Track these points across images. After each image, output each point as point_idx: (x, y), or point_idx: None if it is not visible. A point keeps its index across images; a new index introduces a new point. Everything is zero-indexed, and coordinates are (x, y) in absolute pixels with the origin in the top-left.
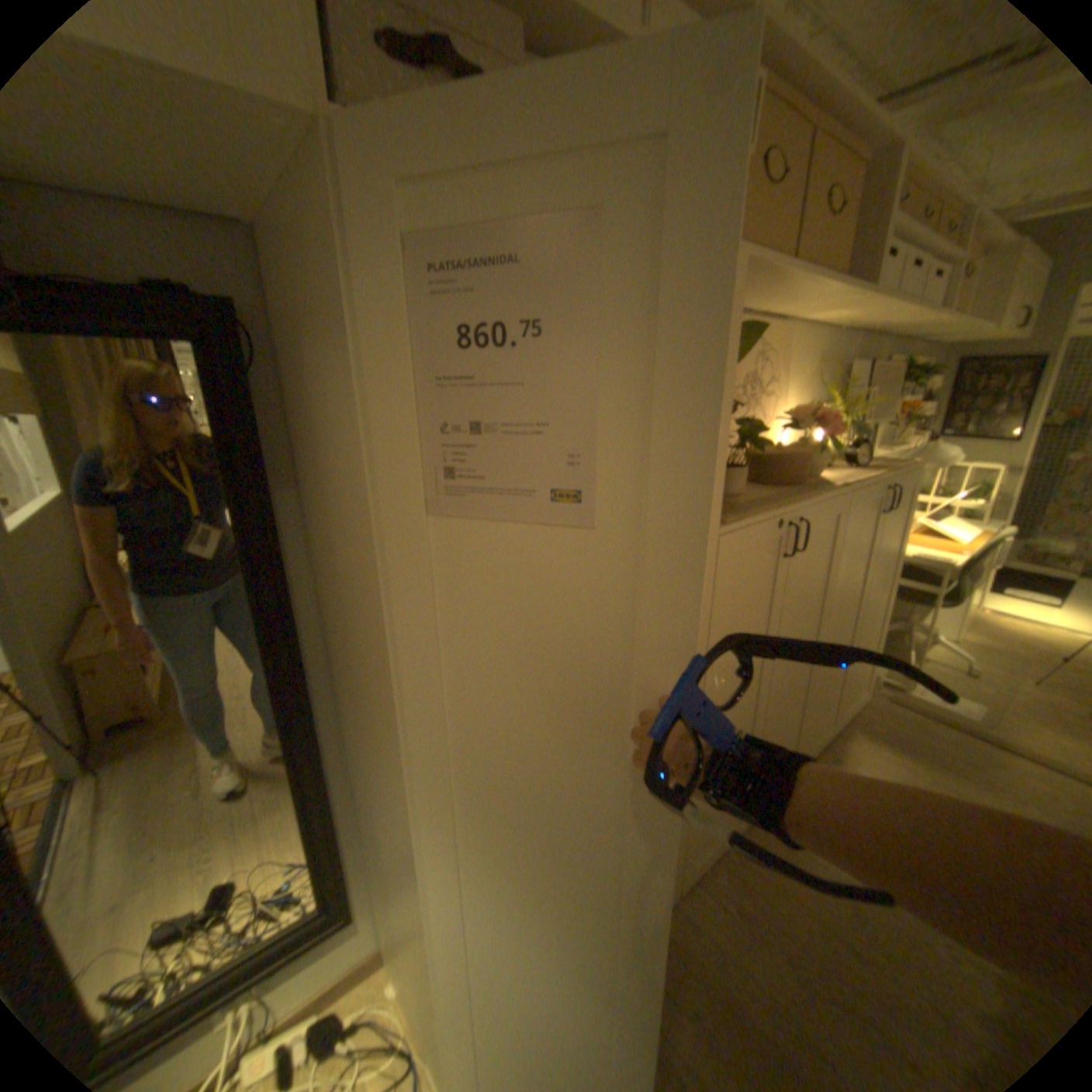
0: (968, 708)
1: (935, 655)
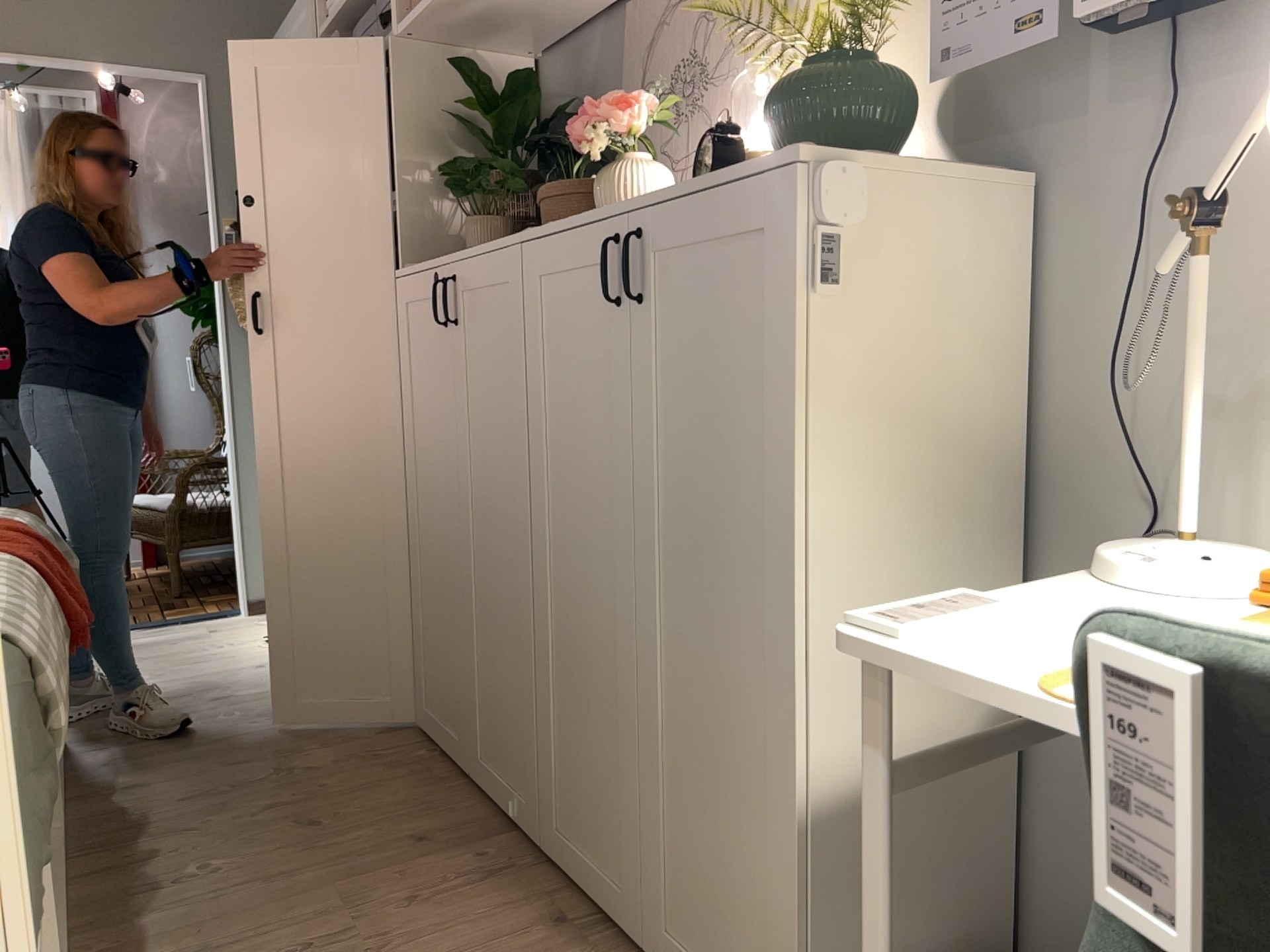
0: None
1: None
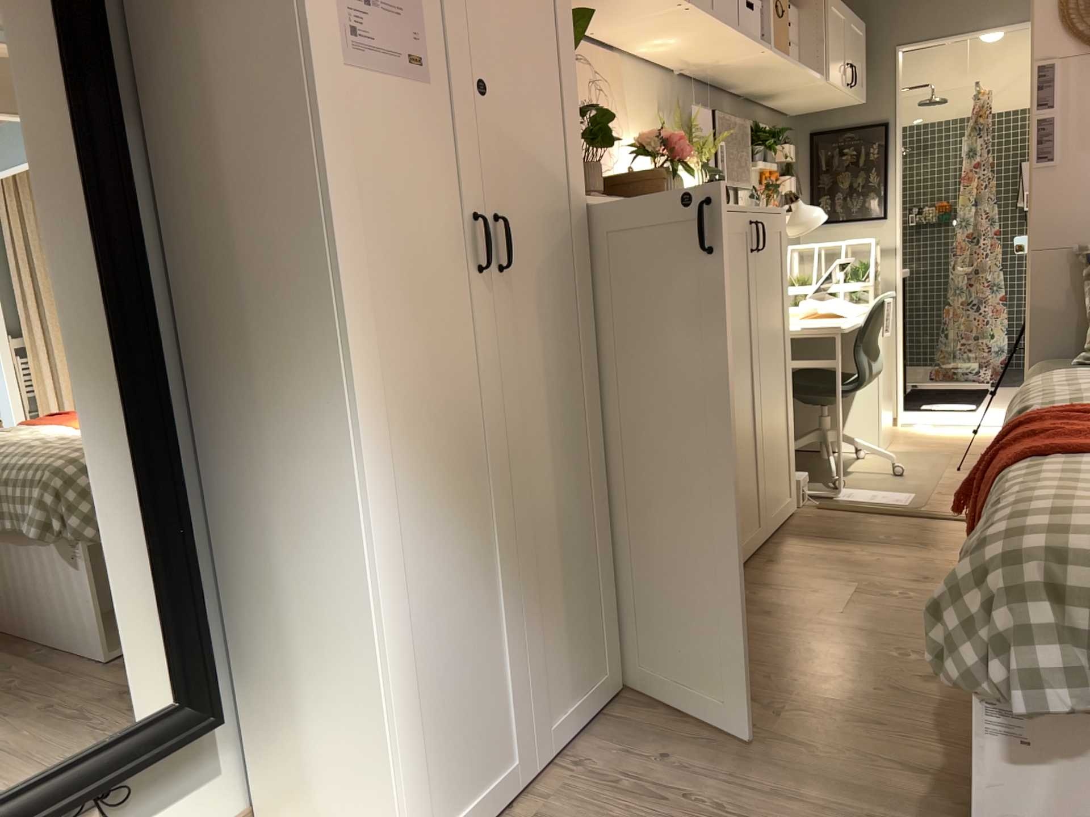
0: (897, 496)
1: (859, 465)
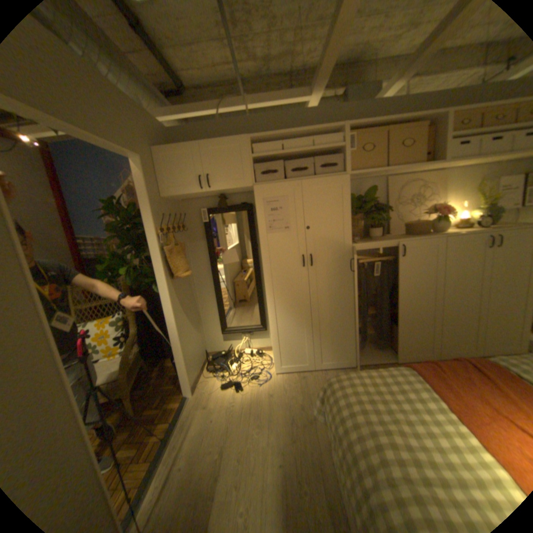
0: None
1: None
